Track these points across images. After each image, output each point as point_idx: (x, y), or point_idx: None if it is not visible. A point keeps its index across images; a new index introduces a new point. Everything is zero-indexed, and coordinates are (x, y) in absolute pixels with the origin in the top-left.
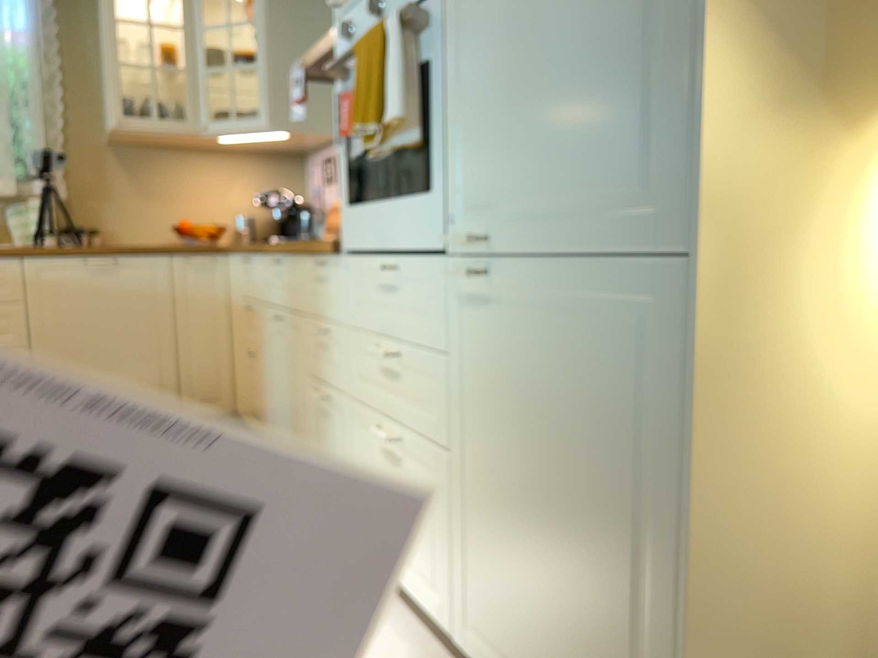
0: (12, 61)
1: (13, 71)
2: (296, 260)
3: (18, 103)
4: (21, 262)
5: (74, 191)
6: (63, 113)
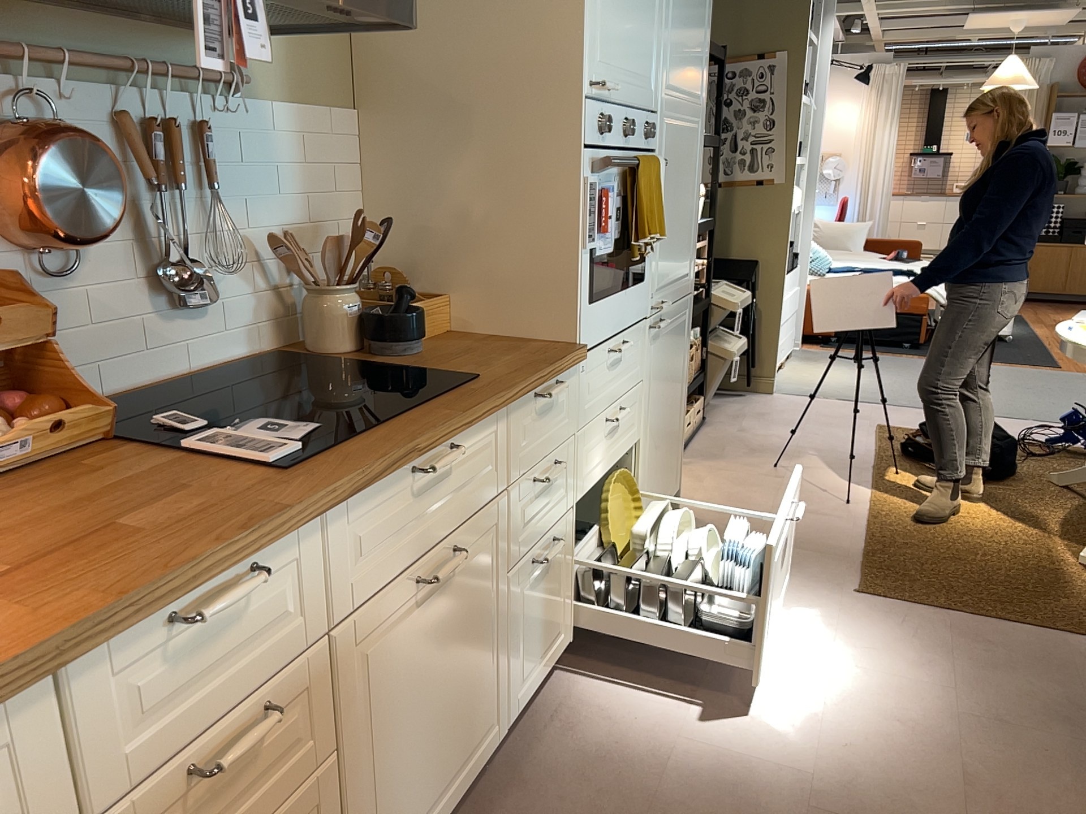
0: None
1: None
2: (501, 413)
3: None
4: None
5: None
6: None
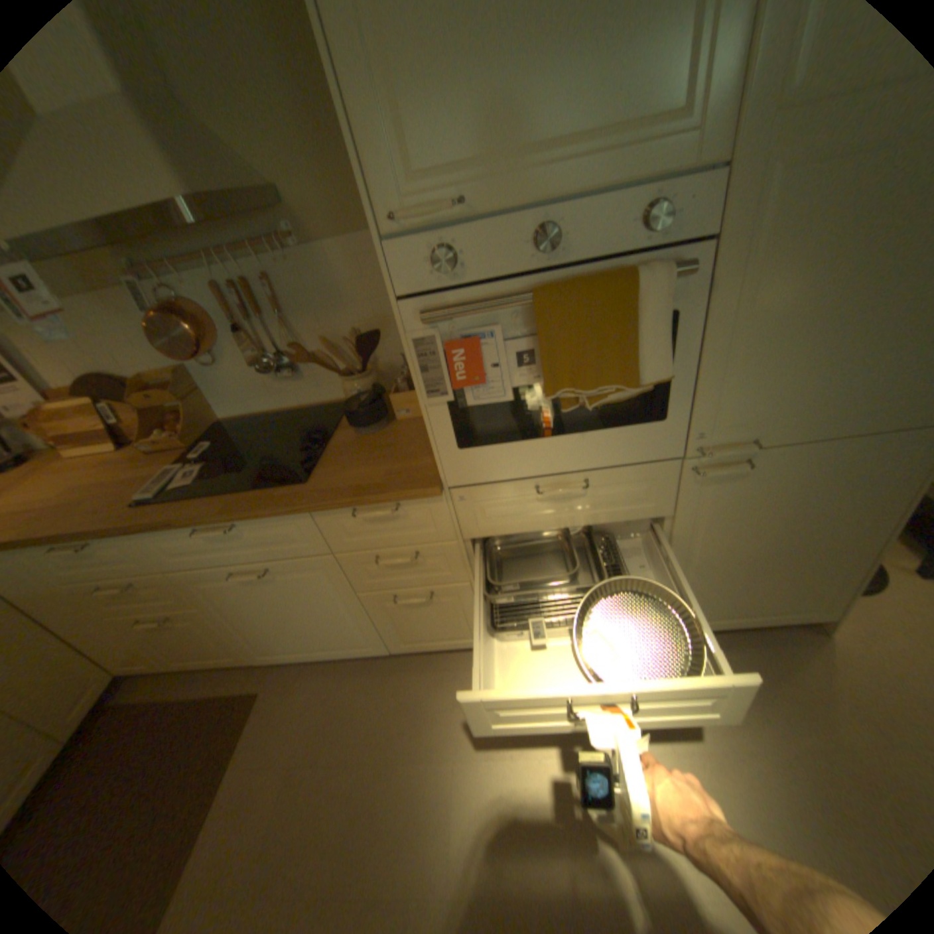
0: None
1: None
2: (295, 515)
3: None
4: None
5: None
6: None
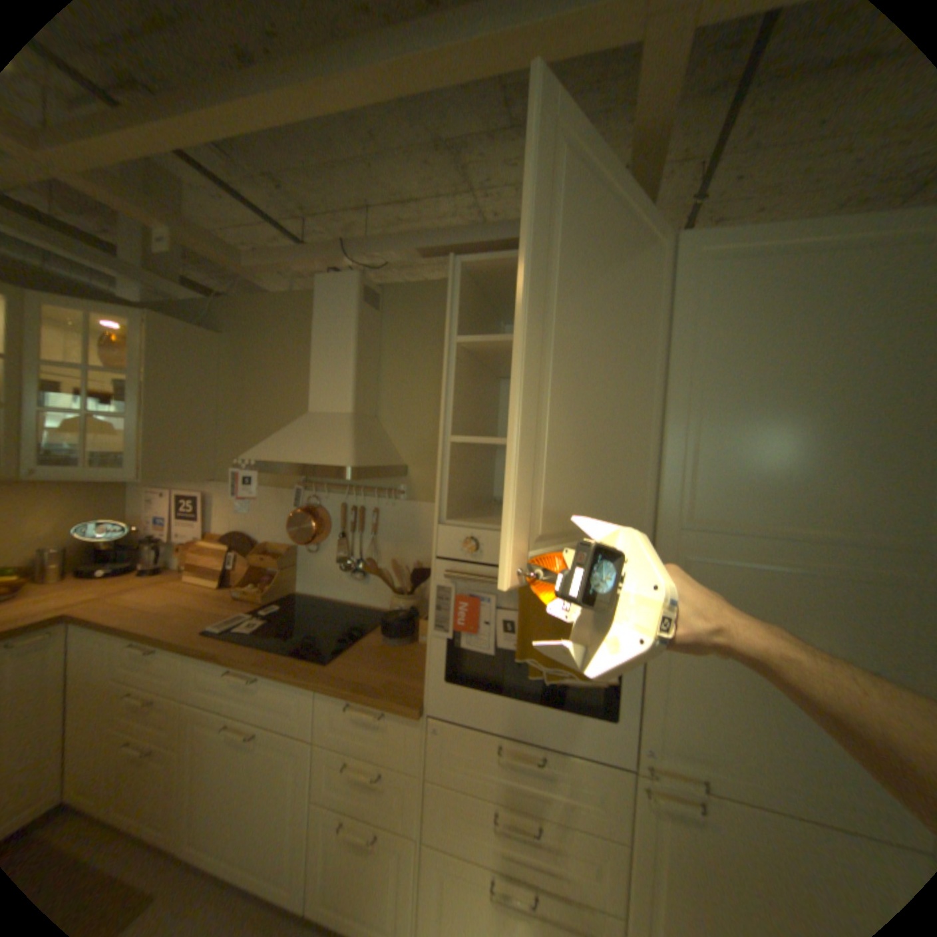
0: None
1: None
2: (303, 692)
3: None
4: None
5: None
6: None
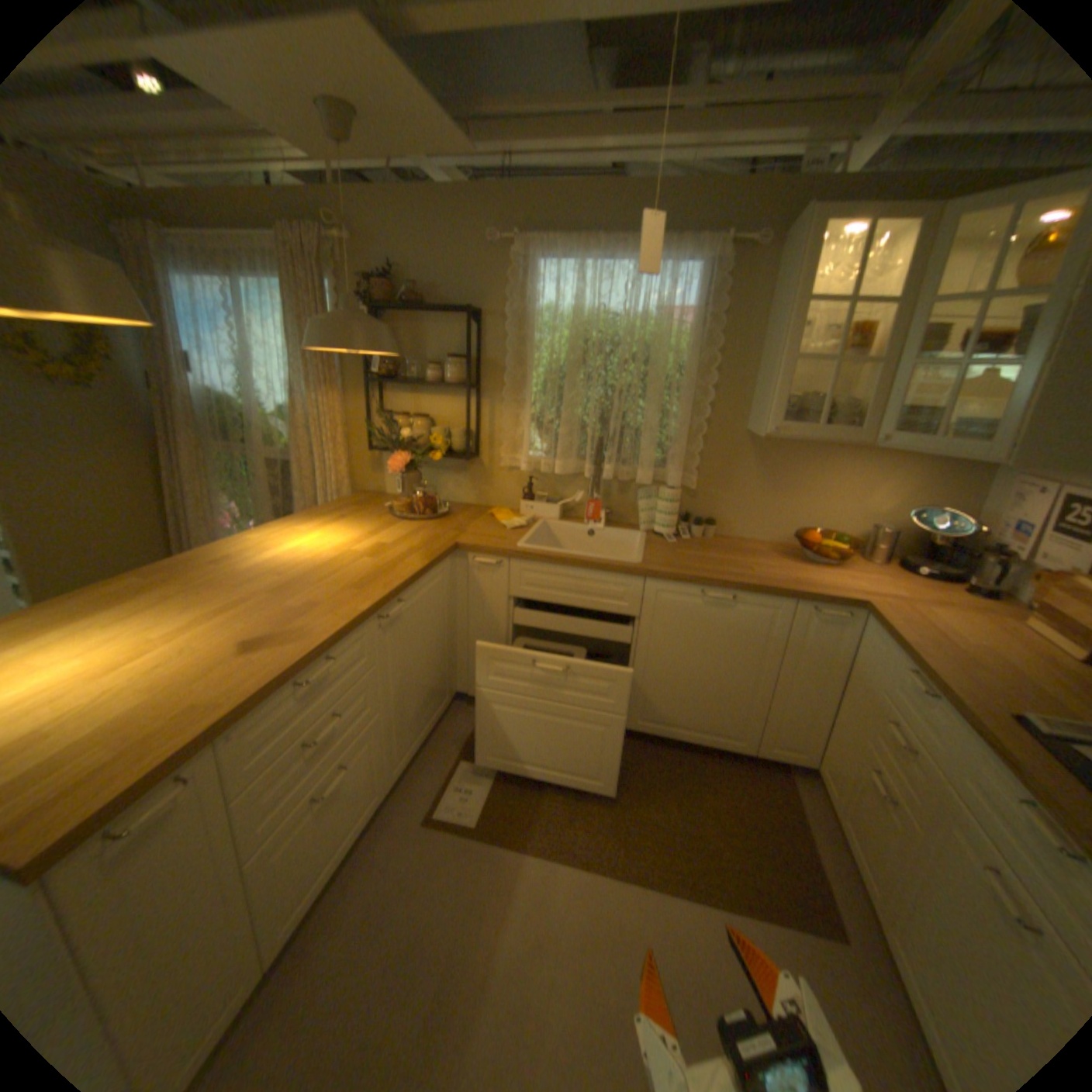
0: (678, 347)
1: (677, 358)
2: None
3: (674, 392)
4: (645, 581)
5: (703, 478)
6: (713, 397)
